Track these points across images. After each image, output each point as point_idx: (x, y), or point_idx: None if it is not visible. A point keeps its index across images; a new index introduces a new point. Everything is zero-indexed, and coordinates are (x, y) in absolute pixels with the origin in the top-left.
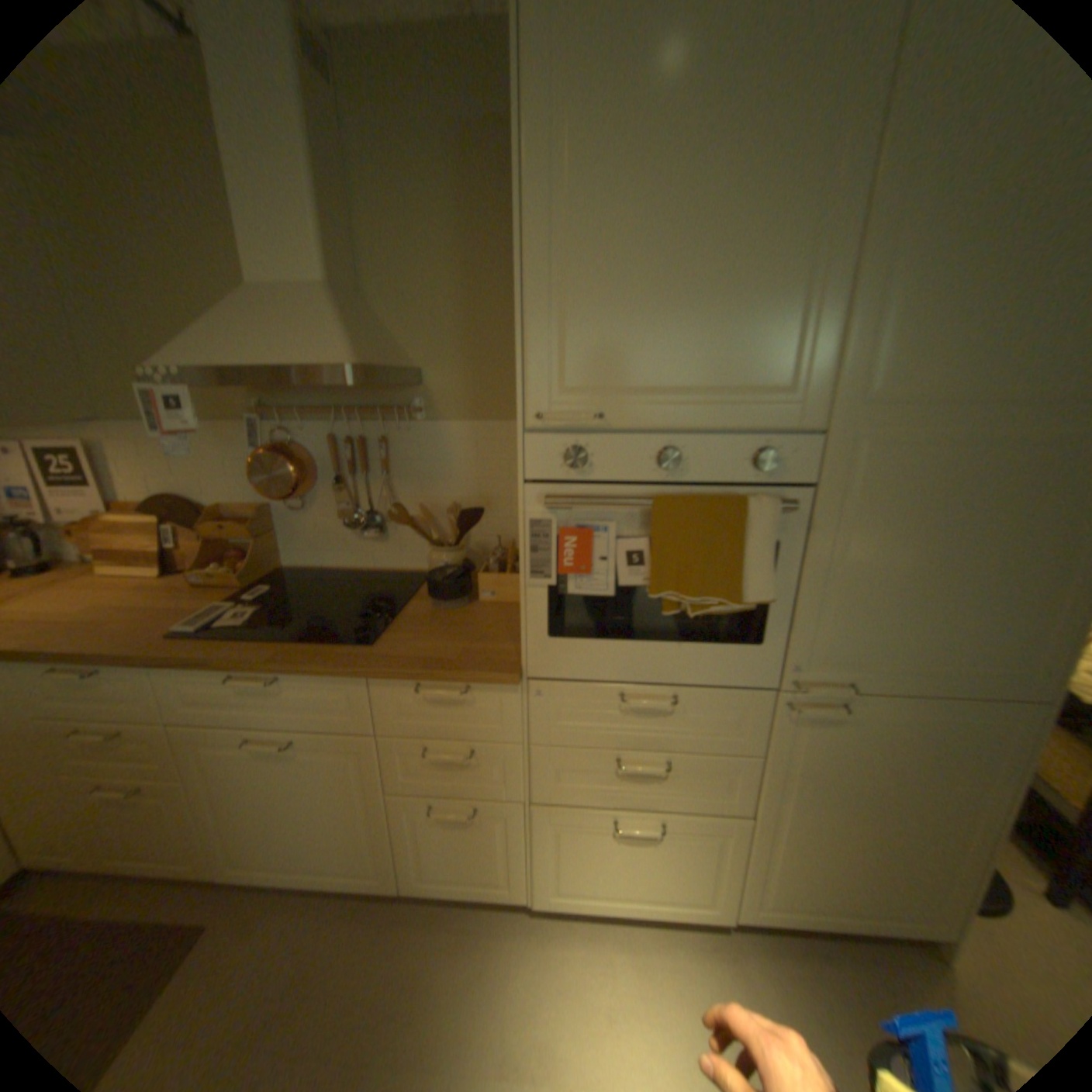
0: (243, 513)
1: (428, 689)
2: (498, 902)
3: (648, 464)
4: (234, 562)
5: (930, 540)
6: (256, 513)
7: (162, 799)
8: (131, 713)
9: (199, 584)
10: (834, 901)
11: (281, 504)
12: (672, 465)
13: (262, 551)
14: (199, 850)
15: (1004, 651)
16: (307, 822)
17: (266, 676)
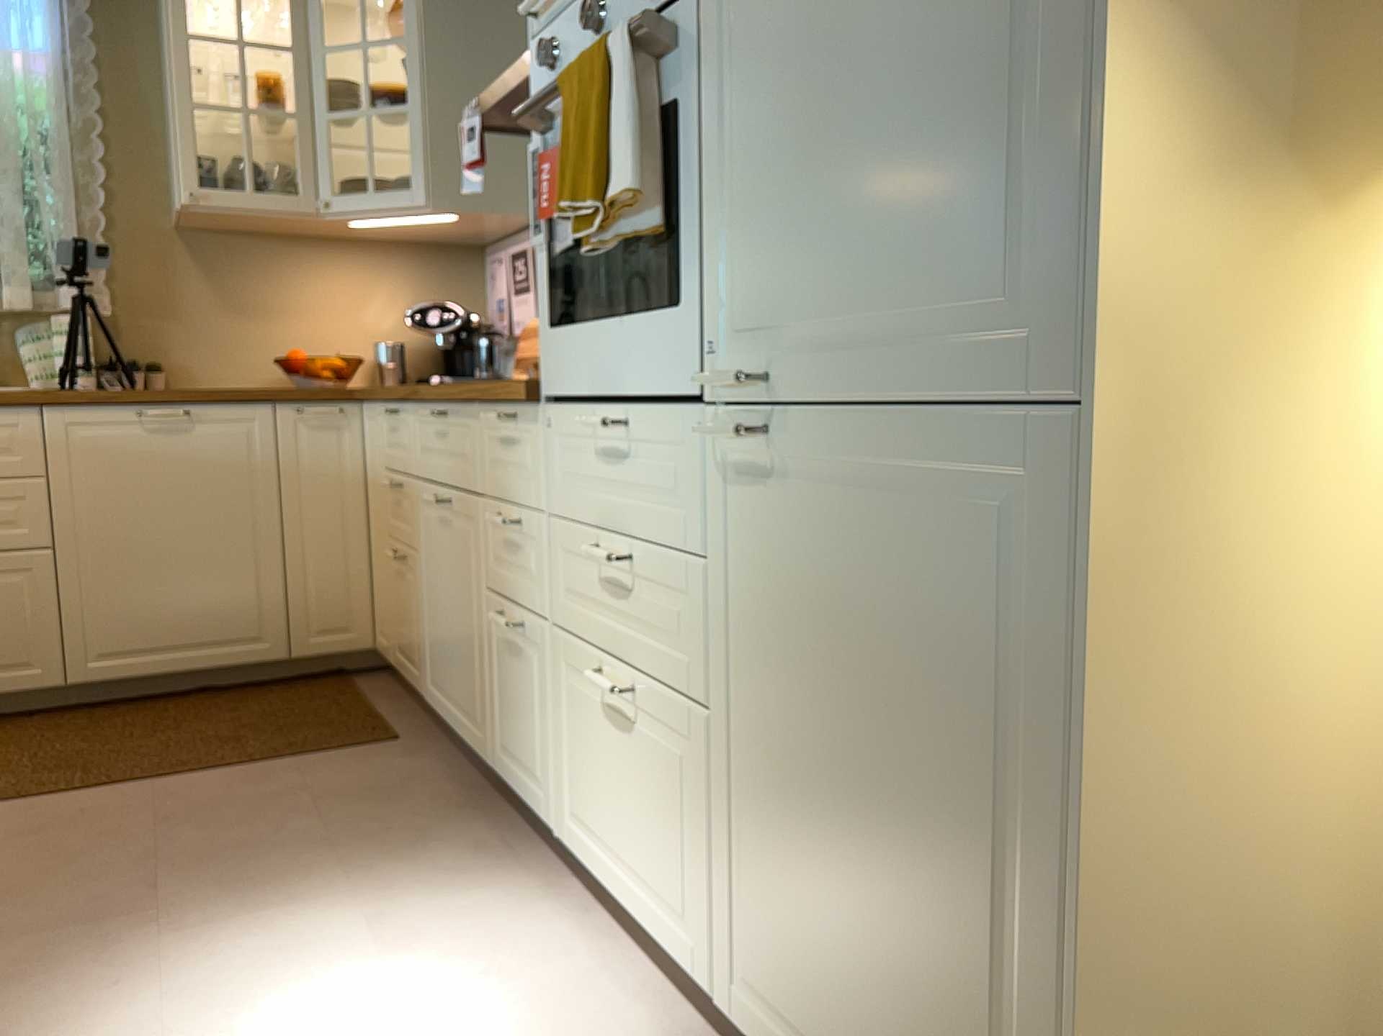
0: None
1: (490, 413)
2: (542, 821)
3: (593, 35)
4: None
5: (824, 14)
6: None
7: (412, 575)
8: (405, 462)
9: None
10: (830, 1023)
11: None
12: (603, 24)
13: None
14: (421, 652)
15: (973, 250)
16: (456, 624)
17: (444, 411)
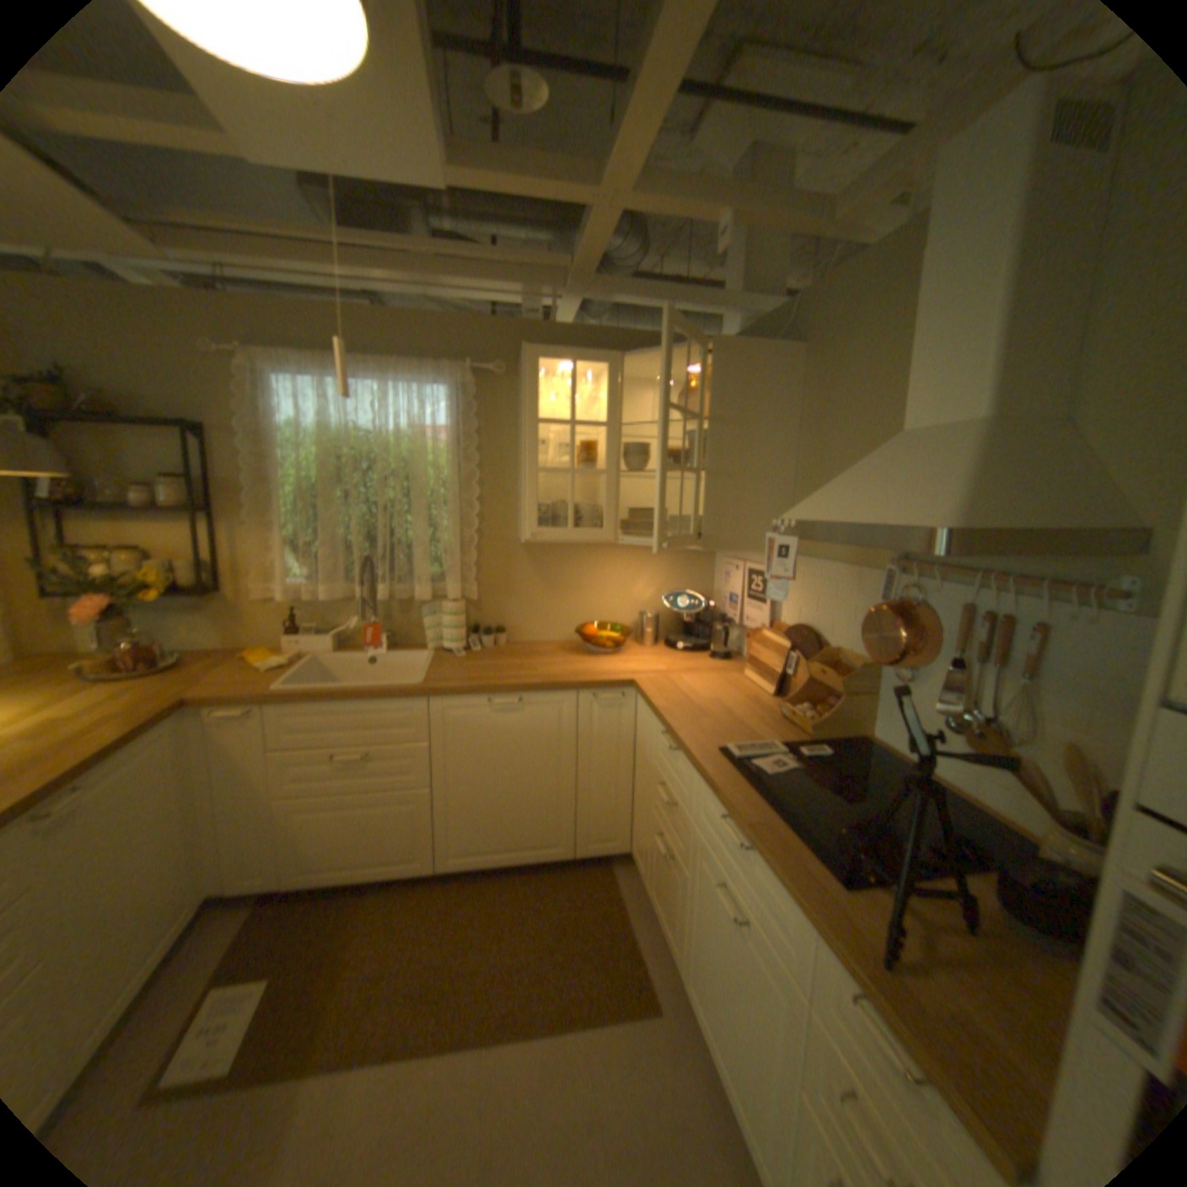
0: (857, 668)
1: (870, 1020)
2: None
3: None
4: (825, 714)
5: None
6: (860, 674)
7: (679, 882)
8: (683, 798)
9: (788, 720)
10: None
11: (893, 673)
12: None
13: (852, 715)
14: (684, 951)
15: None
16: (740, 1025)
17: (750, 842)
